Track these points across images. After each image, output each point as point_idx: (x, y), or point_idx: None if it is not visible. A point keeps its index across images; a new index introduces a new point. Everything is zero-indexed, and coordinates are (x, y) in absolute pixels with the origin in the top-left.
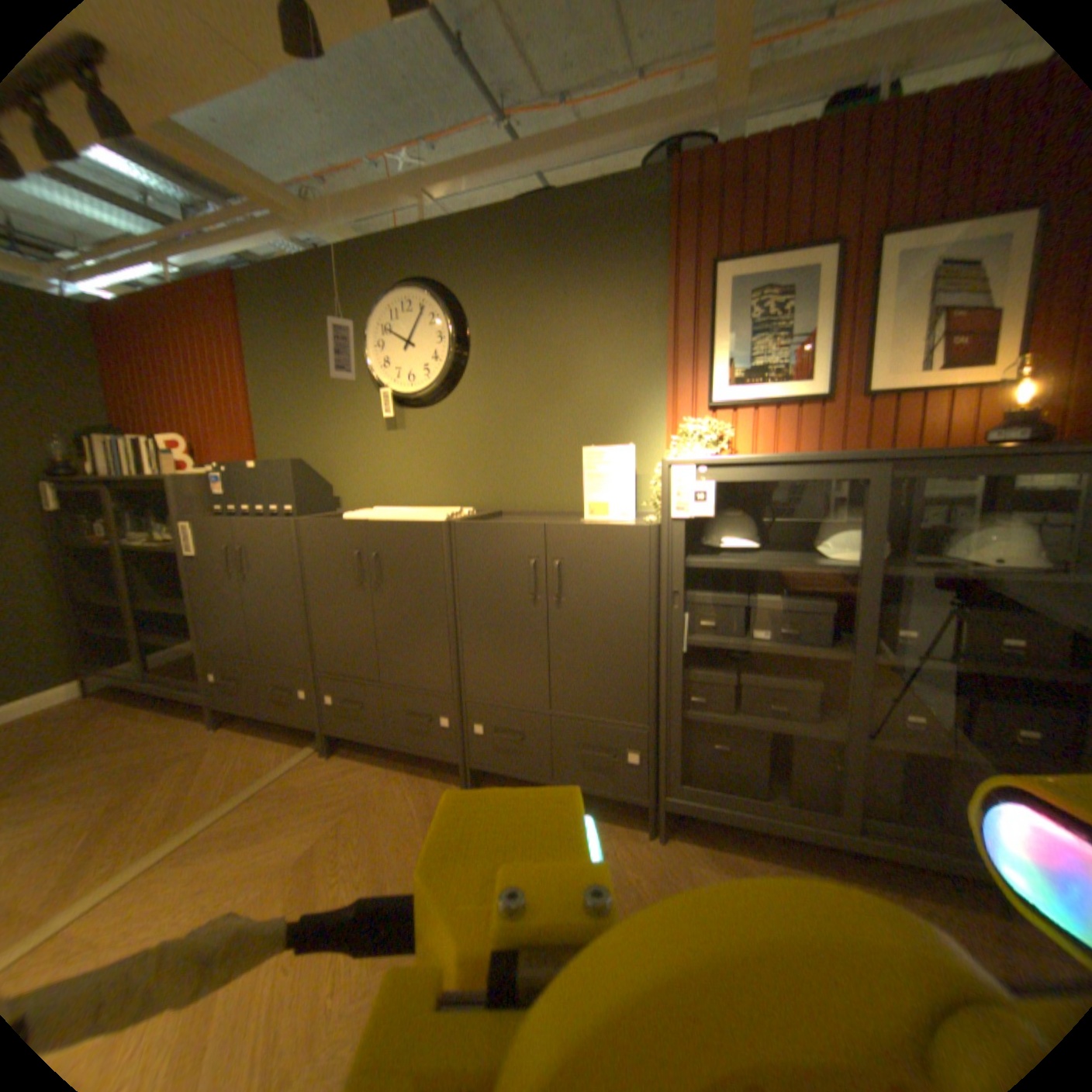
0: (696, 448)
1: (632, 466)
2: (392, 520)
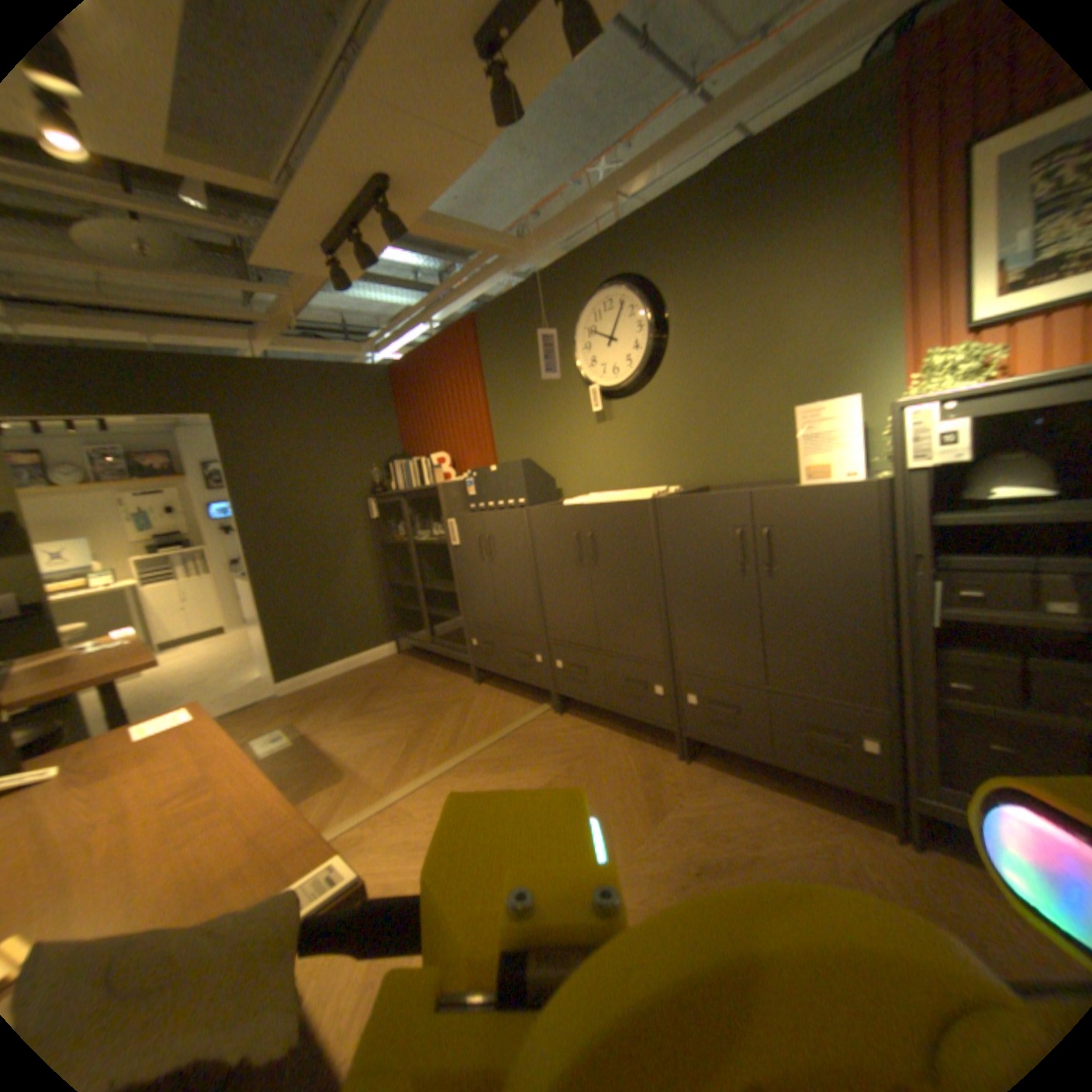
0: (948, 383)
1: (860, 419)
2: (604, 503)
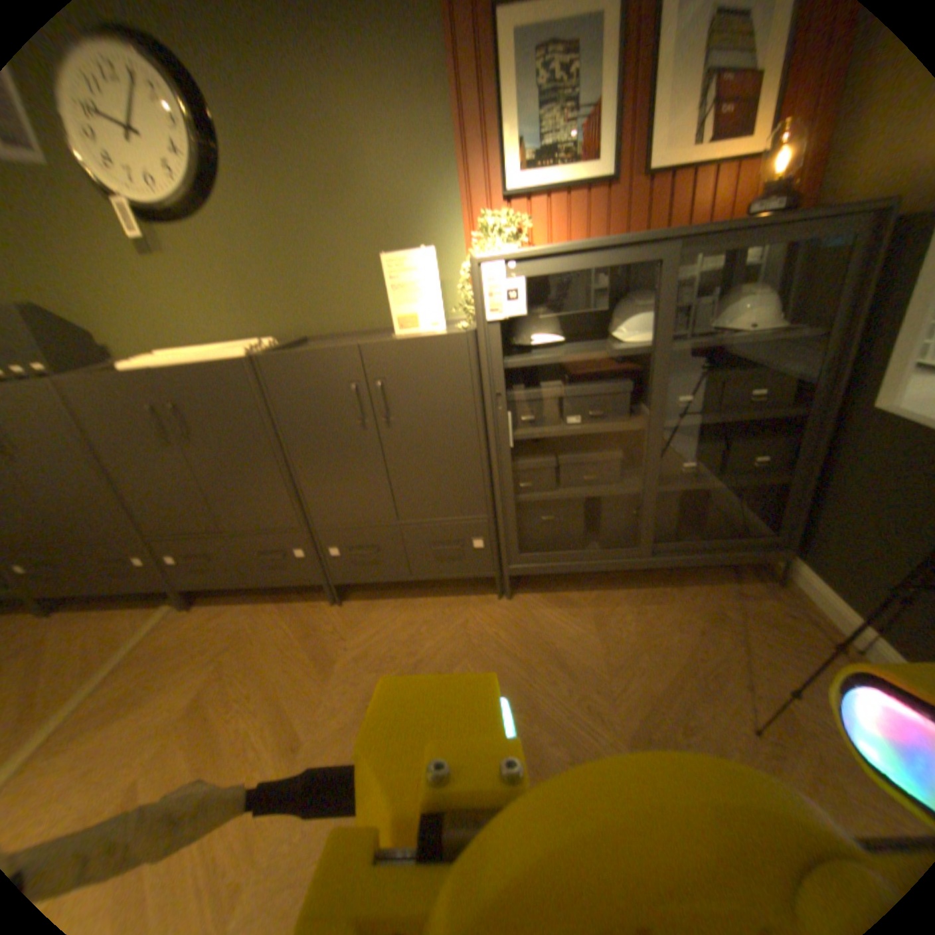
0: (498, 243)
1: (435, 270)
2: (179, 363)
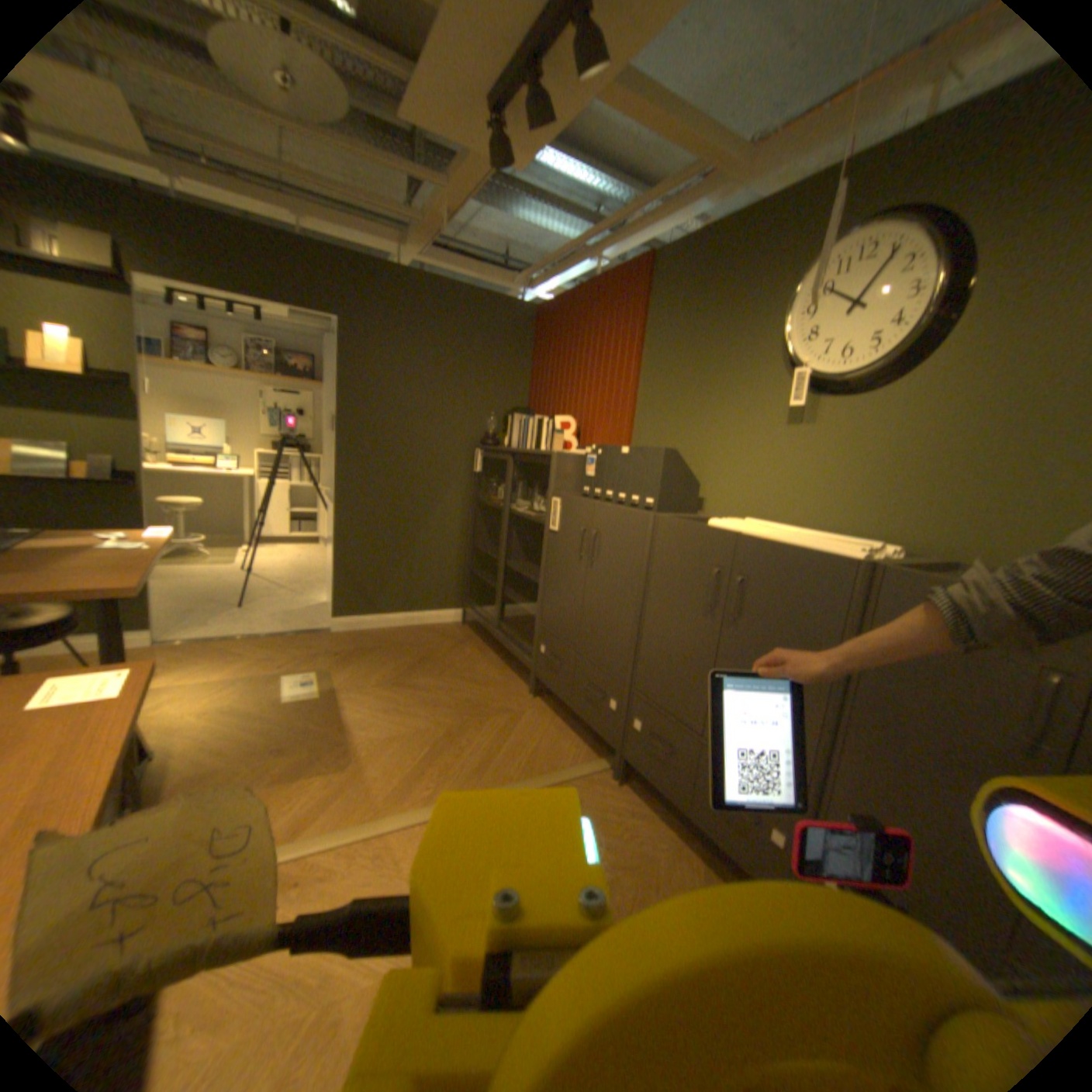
0: None
1: None
2: (775, 546)
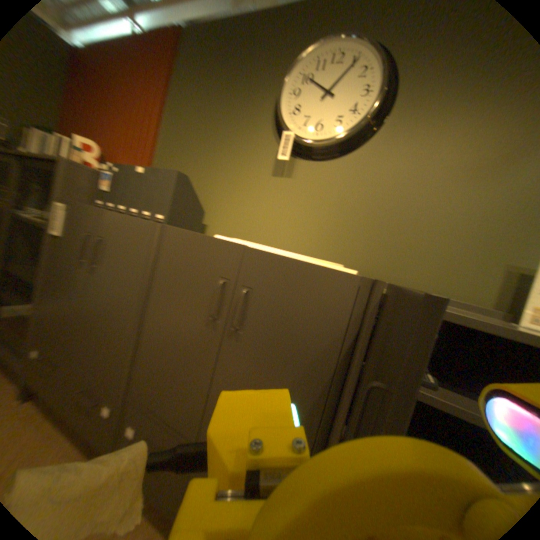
0: None
1: None
2: (281, 258)
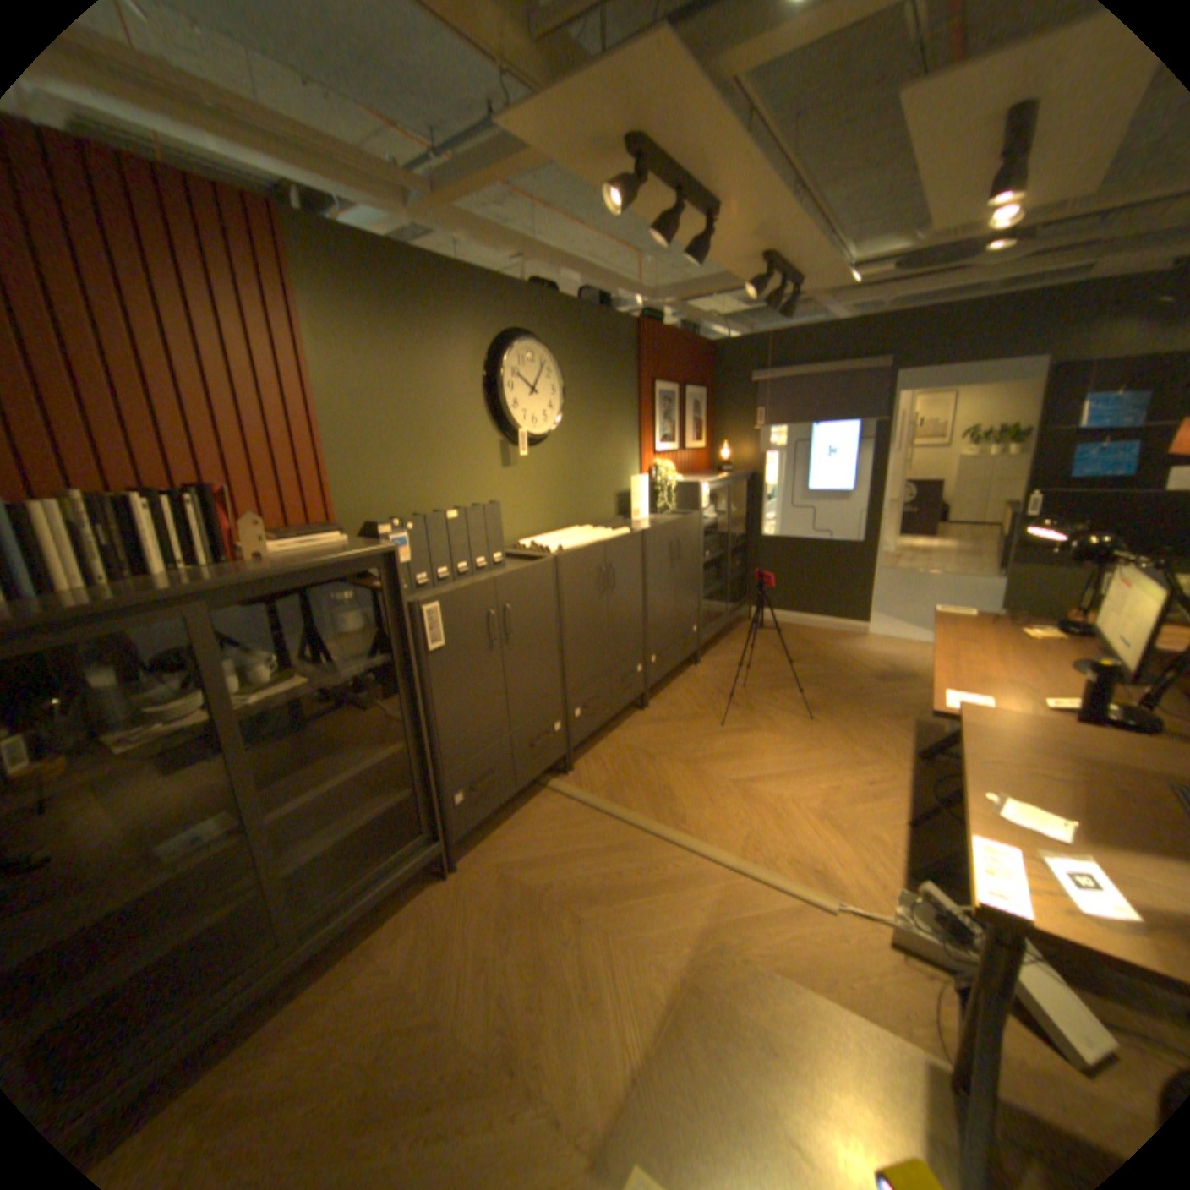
0: (674, 477)
1: (647, 489)
2: (618, 540)
